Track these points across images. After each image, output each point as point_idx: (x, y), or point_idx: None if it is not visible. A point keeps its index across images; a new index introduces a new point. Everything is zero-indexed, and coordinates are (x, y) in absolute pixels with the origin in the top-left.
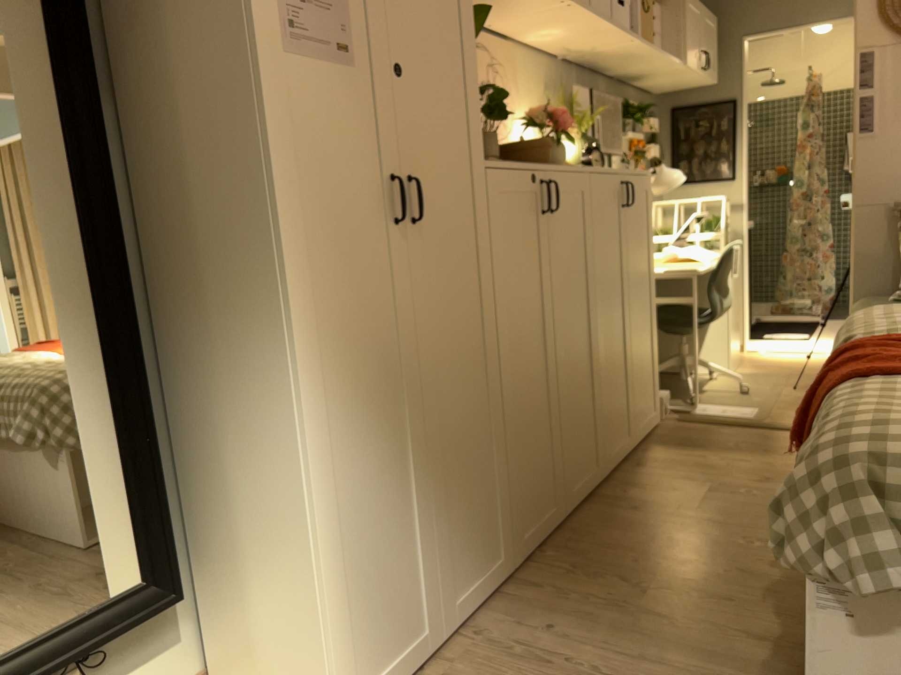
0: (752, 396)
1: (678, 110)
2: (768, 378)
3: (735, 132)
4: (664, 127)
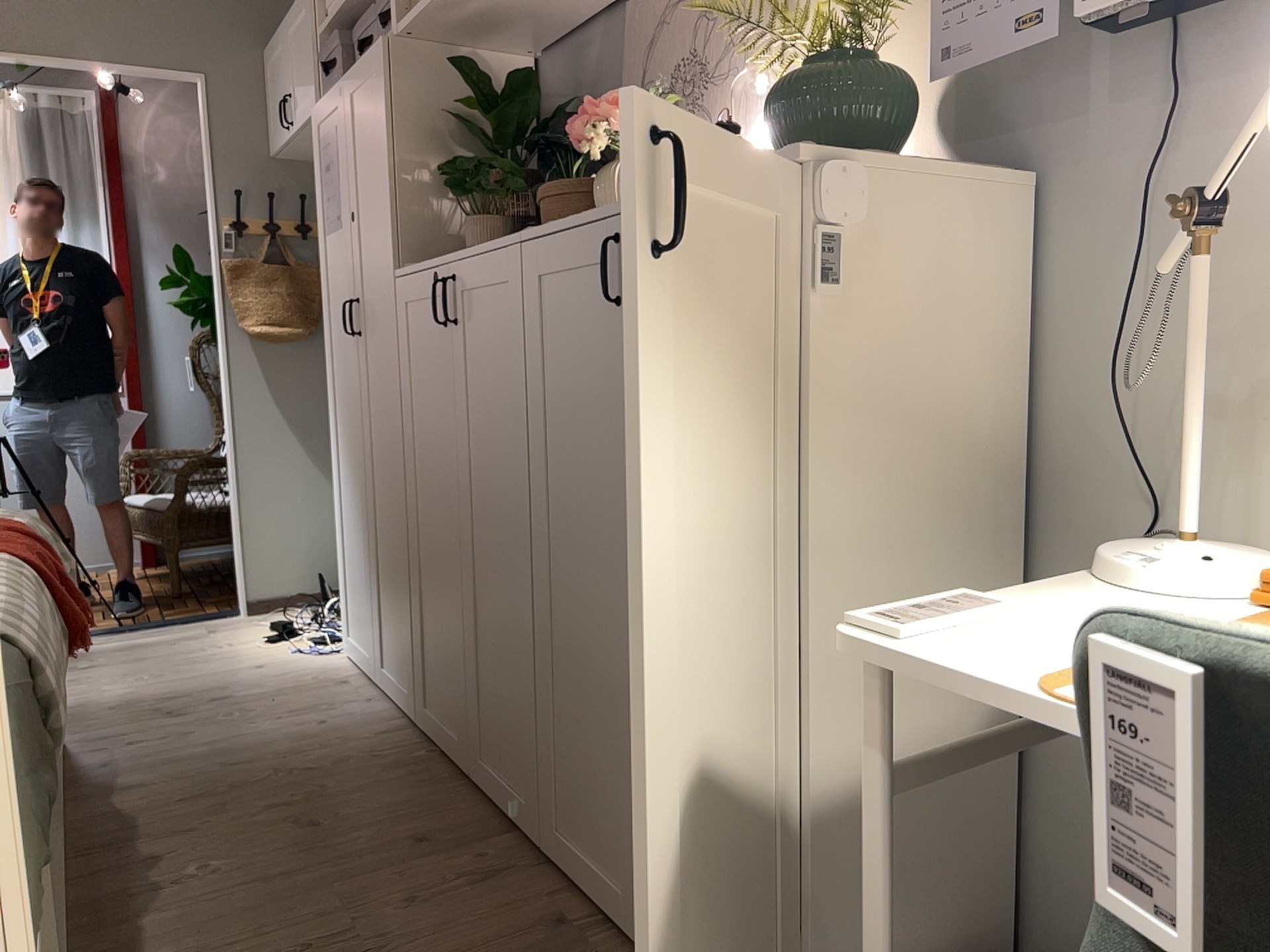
0: None
1: None
2: None
3: None
4: None
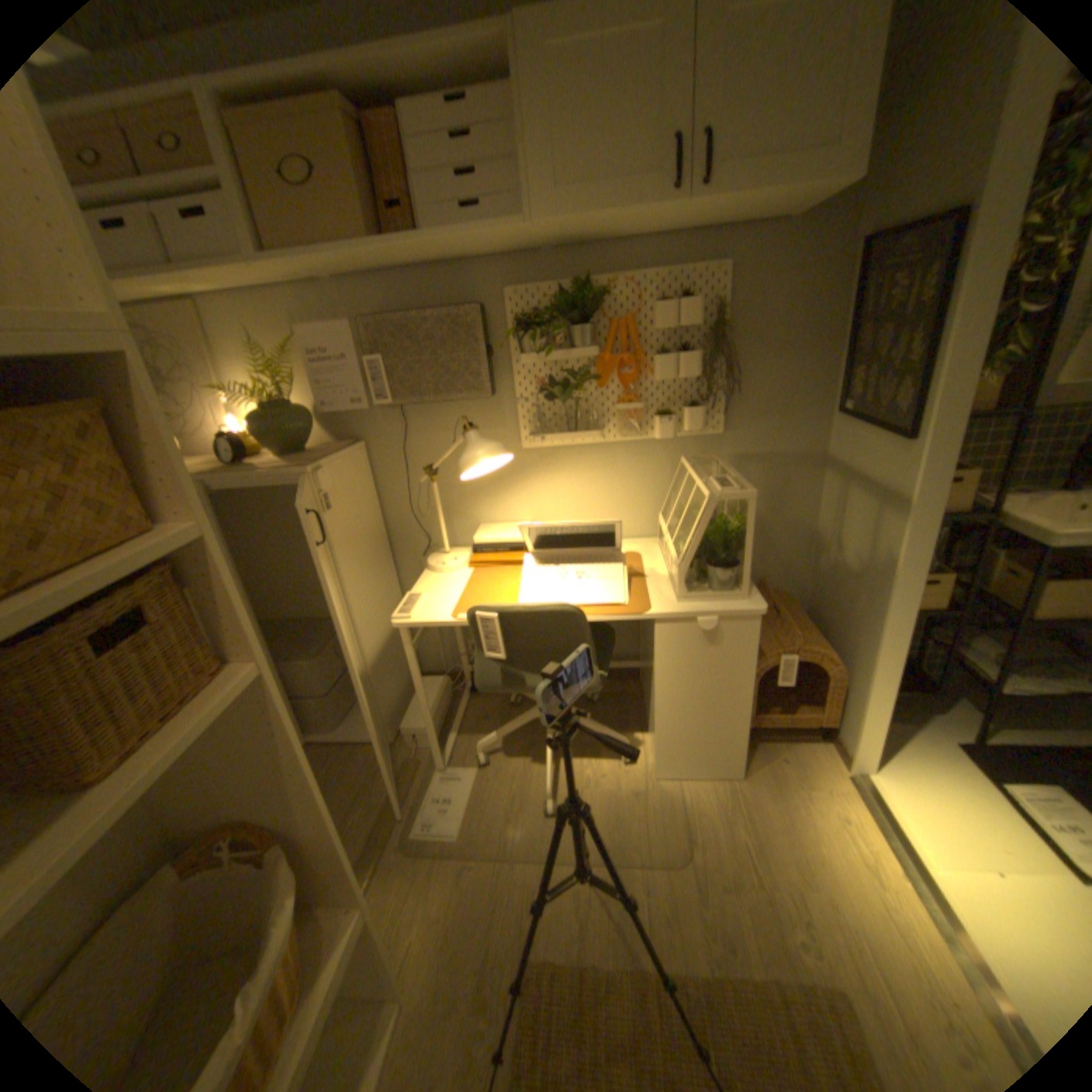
0: (526, 824)
1: (878, 237)
2: (652, 834)
3: (946, 306)
4: (856, 279)
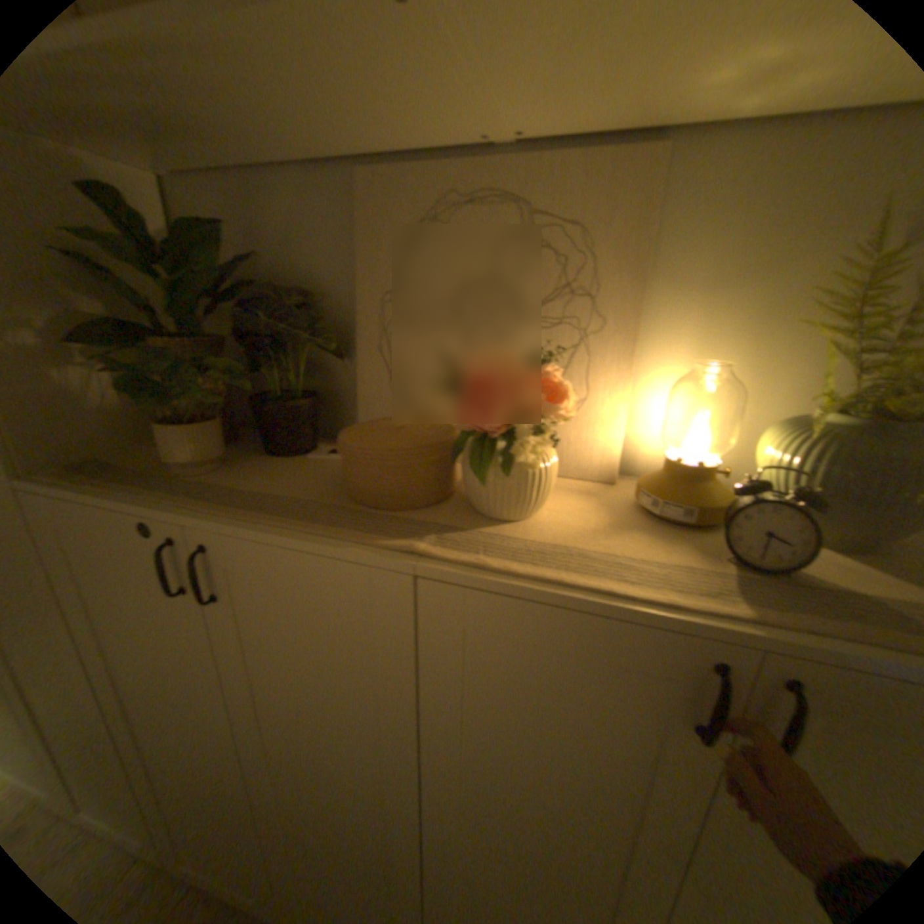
0: None
1: None
2: None
3: None
4: None
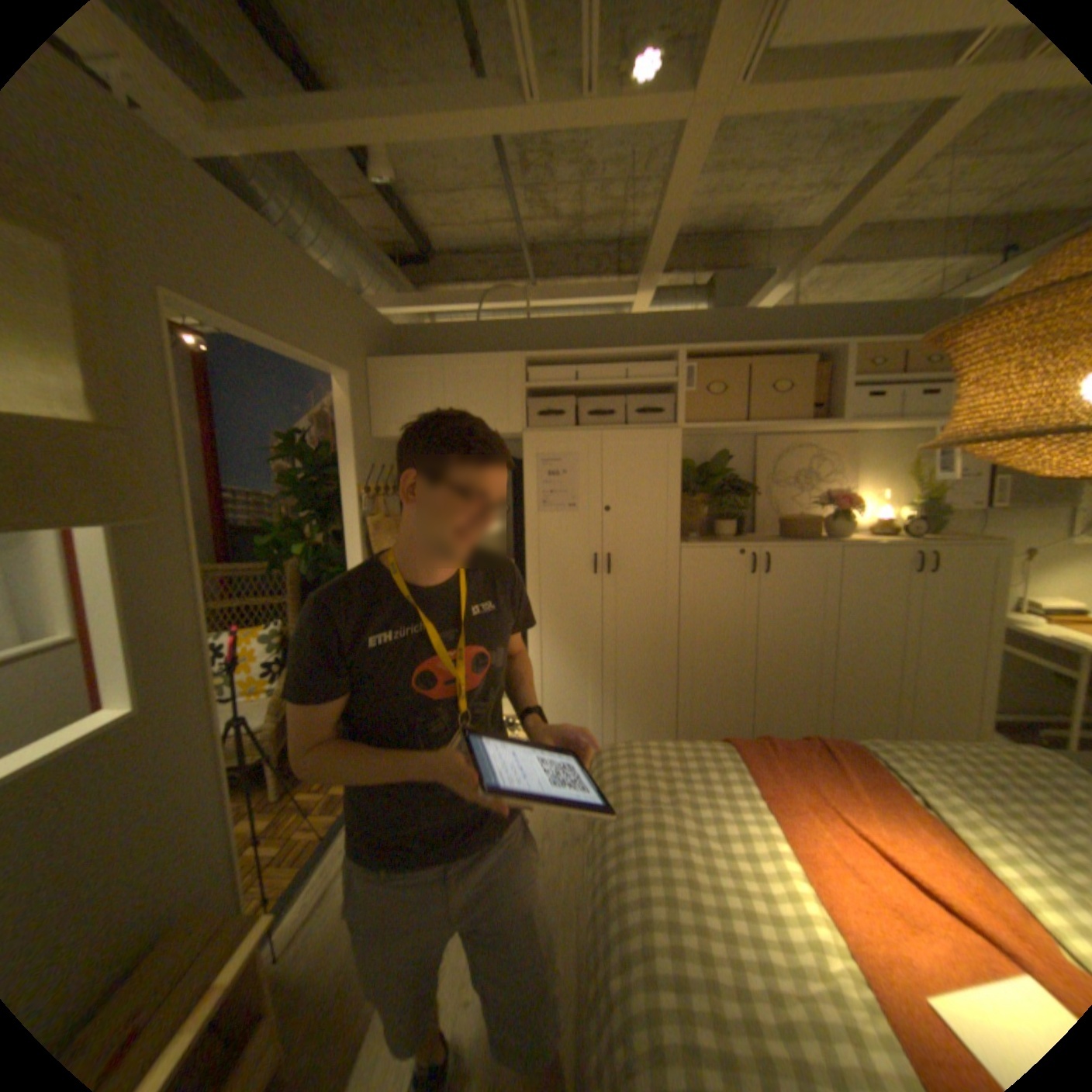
0: None
1: None
2: None
3: None
4: None
